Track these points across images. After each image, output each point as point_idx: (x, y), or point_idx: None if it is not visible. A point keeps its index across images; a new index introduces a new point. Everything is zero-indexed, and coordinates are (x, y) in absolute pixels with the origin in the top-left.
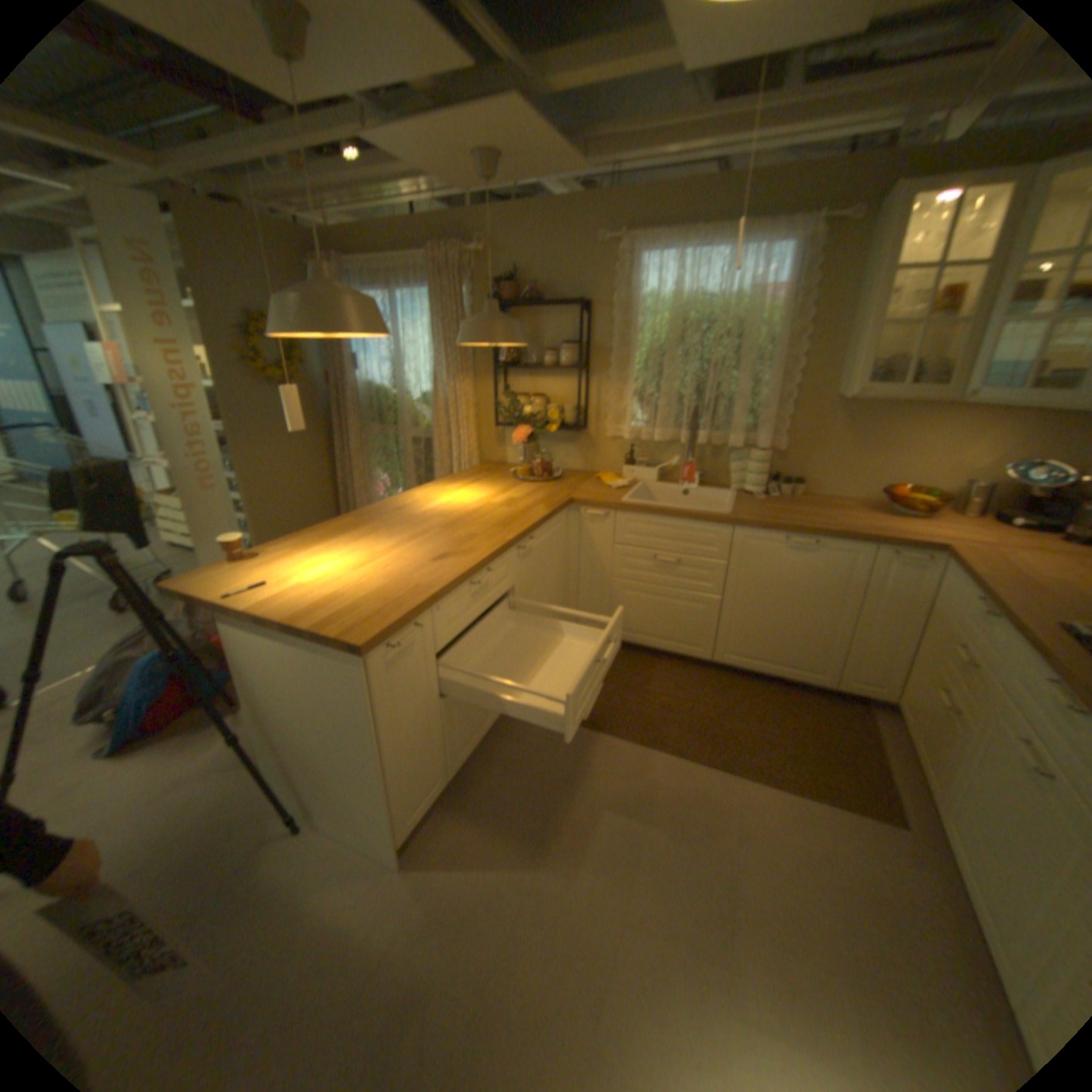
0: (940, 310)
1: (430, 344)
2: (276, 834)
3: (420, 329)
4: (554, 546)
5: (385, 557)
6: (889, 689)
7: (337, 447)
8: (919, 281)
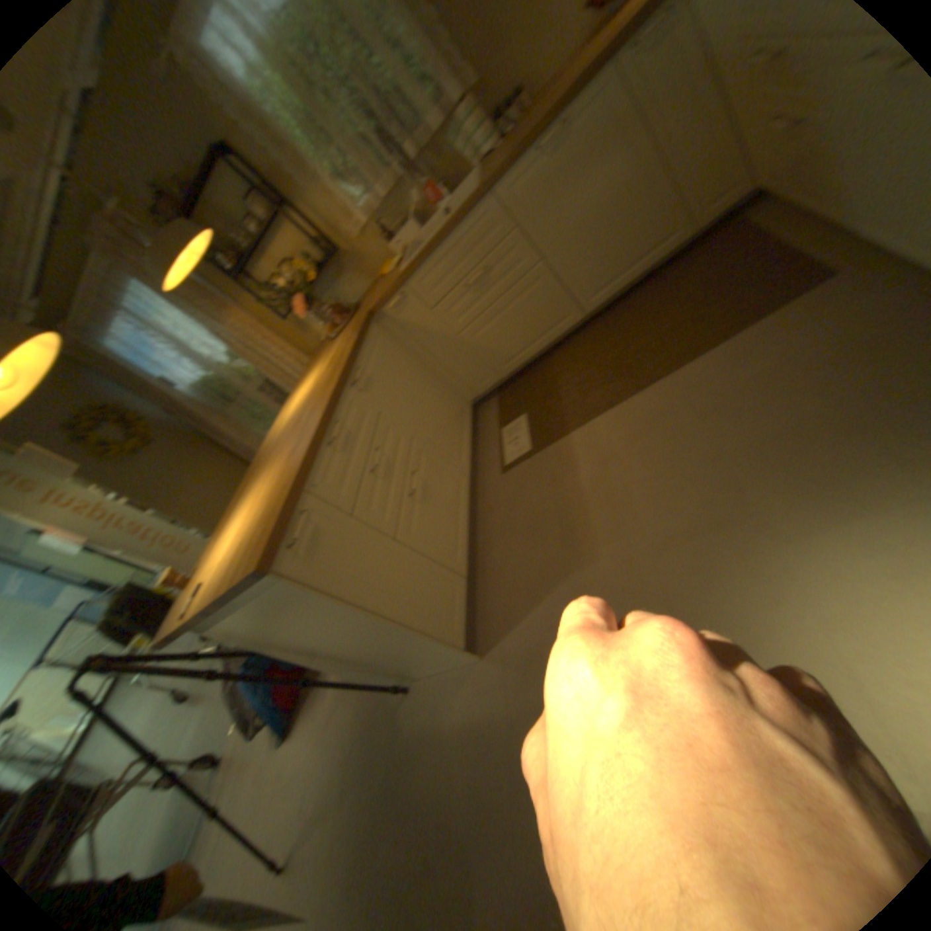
0: None
1: (179, 316)
2: (395, 704)
3: (163, 313)
4: (388, 358)
5: (261, 489)
6: (736, 181)
7: (225, 449)
8: None
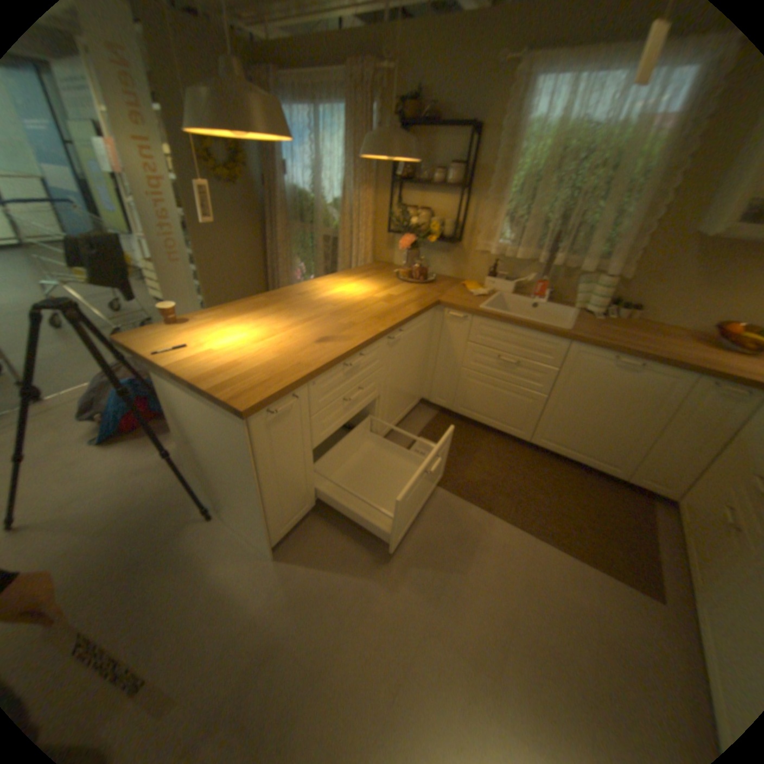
0: None
1: (343, 156)
2: (196, 518)
3: (336, 142)
4: (418, 338)
5: (281, 335)
6: (674, 490)
7: (268, 238)
8: None
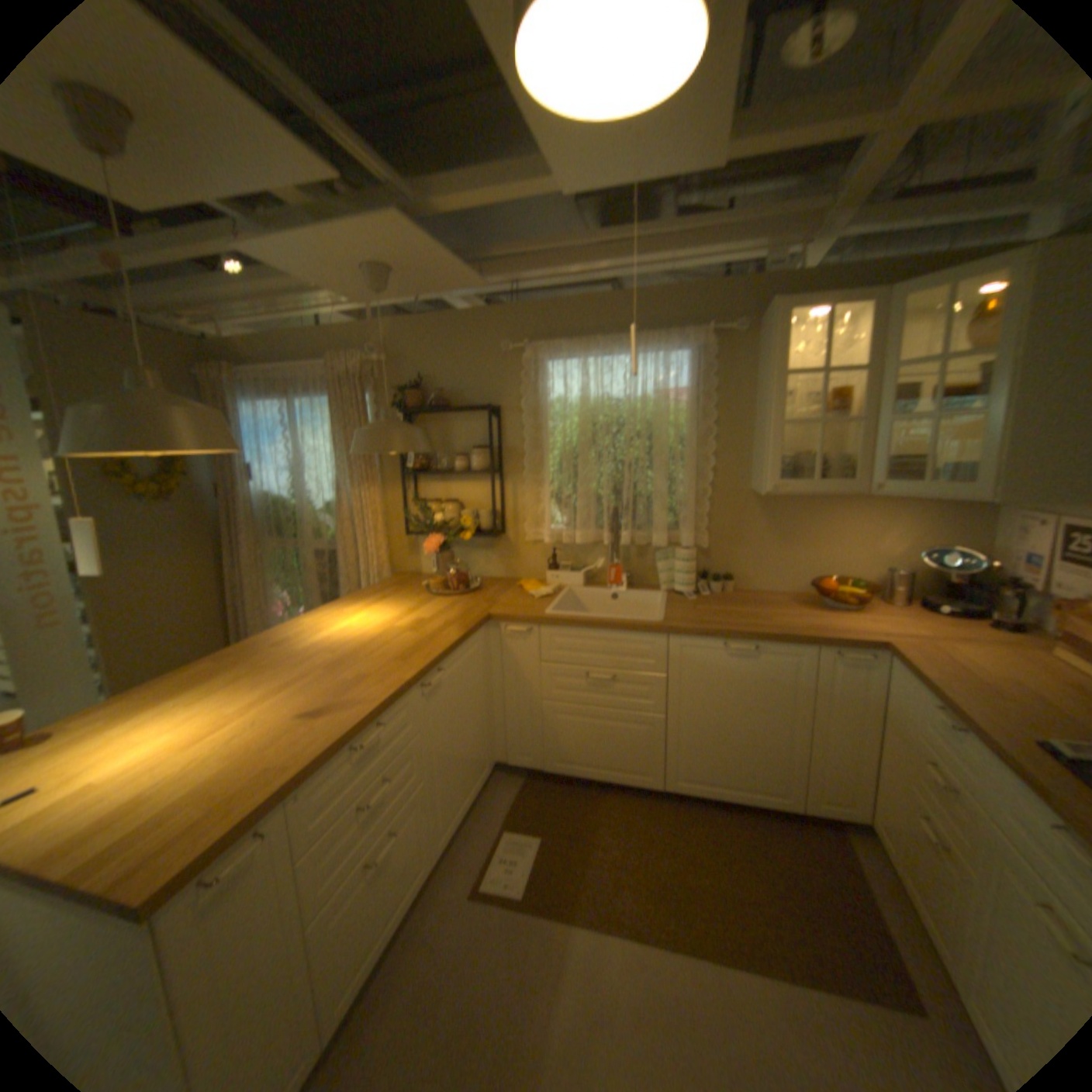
0: (831, 412)
1: (330, 454)
2: None
3: (320, 439)
4: (469, 674)
5: (234, 726)
6: (859, 809)
7: (223, 568)
8: (805, 386)
